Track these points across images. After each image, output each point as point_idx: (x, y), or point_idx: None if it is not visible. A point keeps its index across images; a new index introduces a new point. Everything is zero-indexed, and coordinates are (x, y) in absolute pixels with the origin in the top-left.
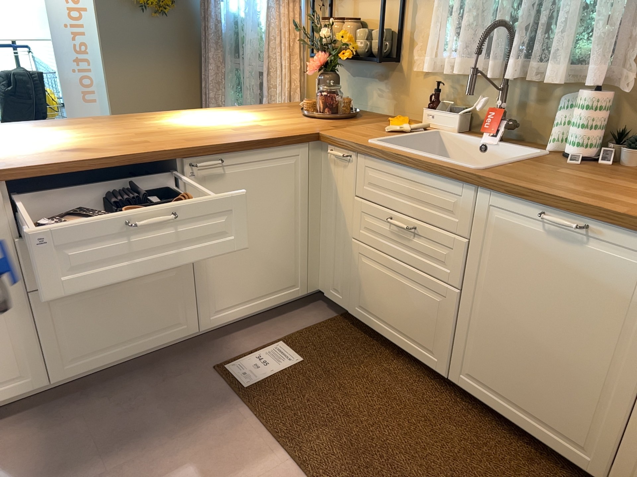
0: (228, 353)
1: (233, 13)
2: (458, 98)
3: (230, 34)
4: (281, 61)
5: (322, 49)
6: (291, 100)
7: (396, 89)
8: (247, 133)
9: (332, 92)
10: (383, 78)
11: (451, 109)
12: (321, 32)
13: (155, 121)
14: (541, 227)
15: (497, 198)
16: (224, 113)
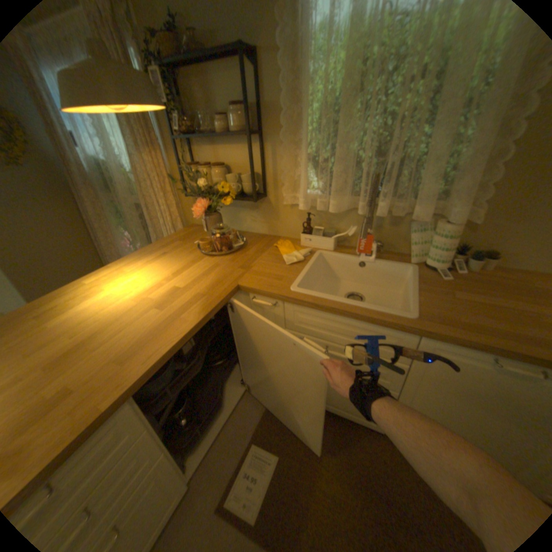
0: (219, 485)
1: (91, 156)
2: (325, 221)
3: (94, 174)
4: (156, 198)
5: (203, 195)
6: (175, 227)
7: (268, 216)
8: (177, 313)
9: (225, 233)
10: (254, 207)
11: (325, 233)
12: (195, 179)
13: (58, 315)
14: (493, 367)
15: (446, 345)
16: (130, 271)
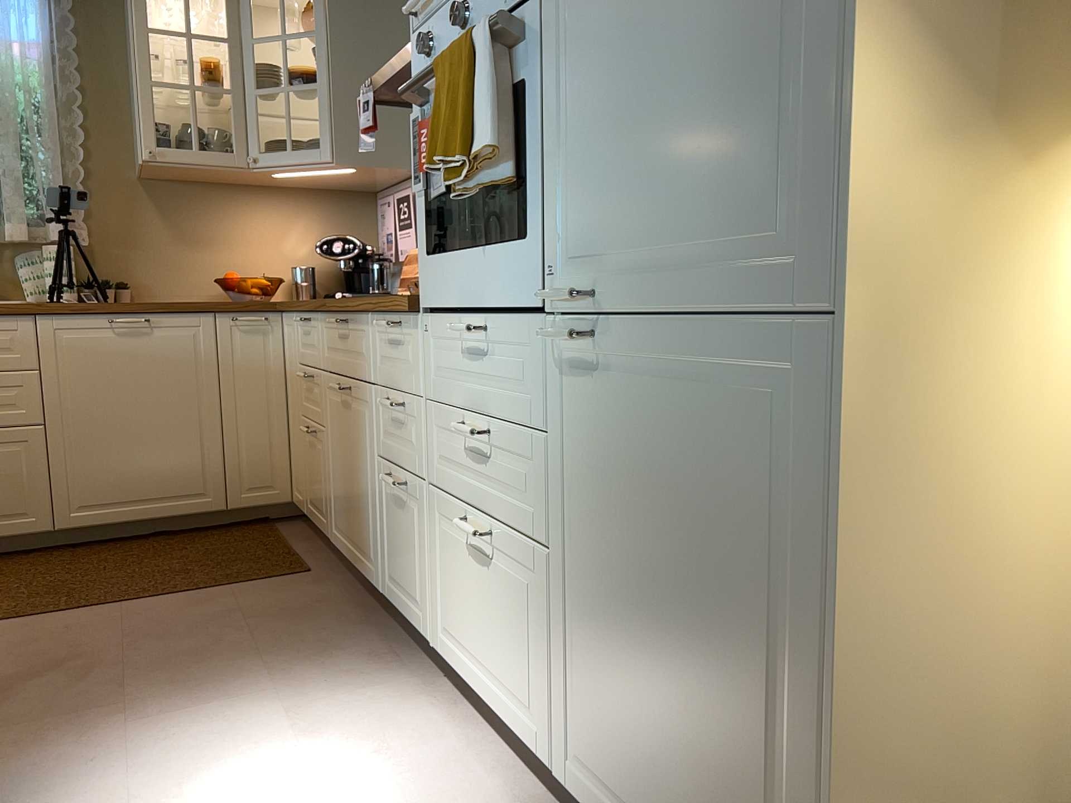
0: None
1: None
2: None
3: None
4: None
5: None
6: None
7: None
8: None
9: None
10: None
11: None
12: None
13: None
14: (112, 332)
15: (62, 320)
16: None
